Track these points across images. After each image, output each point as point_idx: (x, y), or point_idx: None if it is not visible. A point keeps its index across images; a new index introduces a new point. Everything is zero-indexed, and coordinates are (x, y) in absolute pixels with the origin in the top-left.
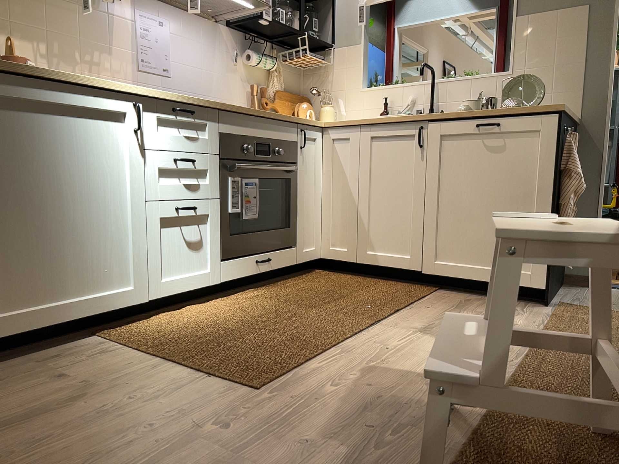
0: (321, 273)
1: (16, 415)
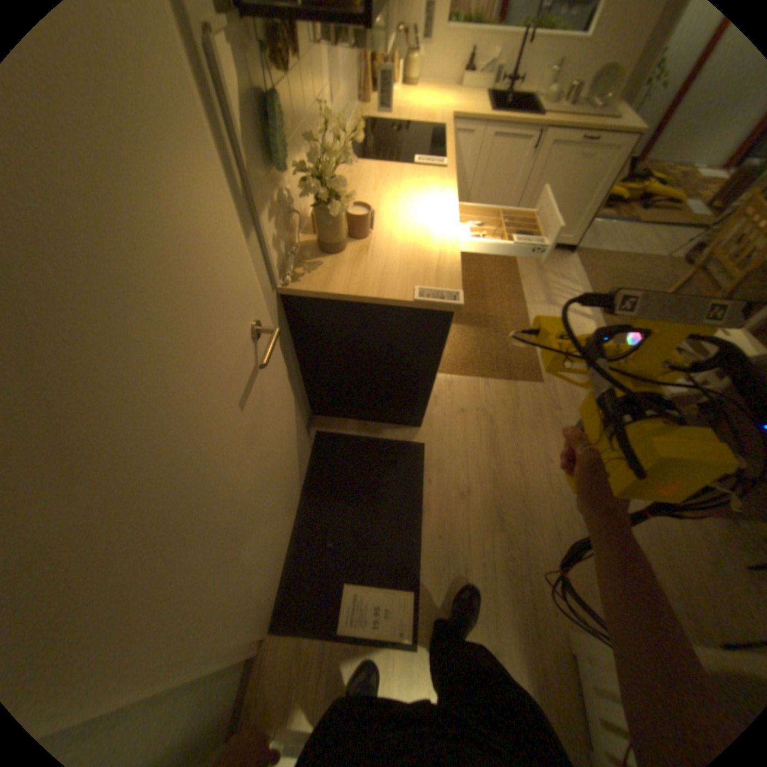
0: None
1: (484, 440)
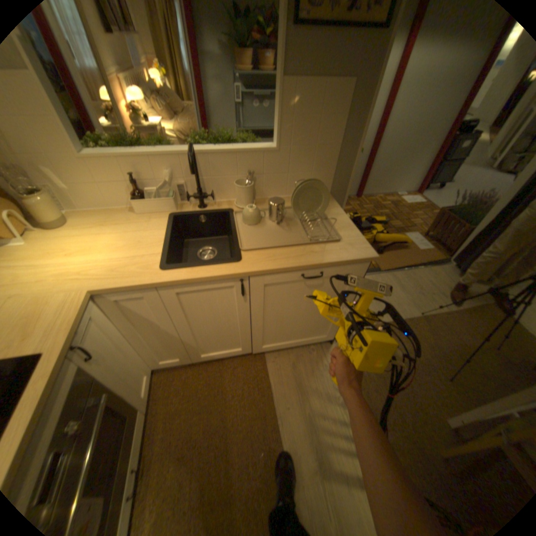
0: (158, 381)
1: None
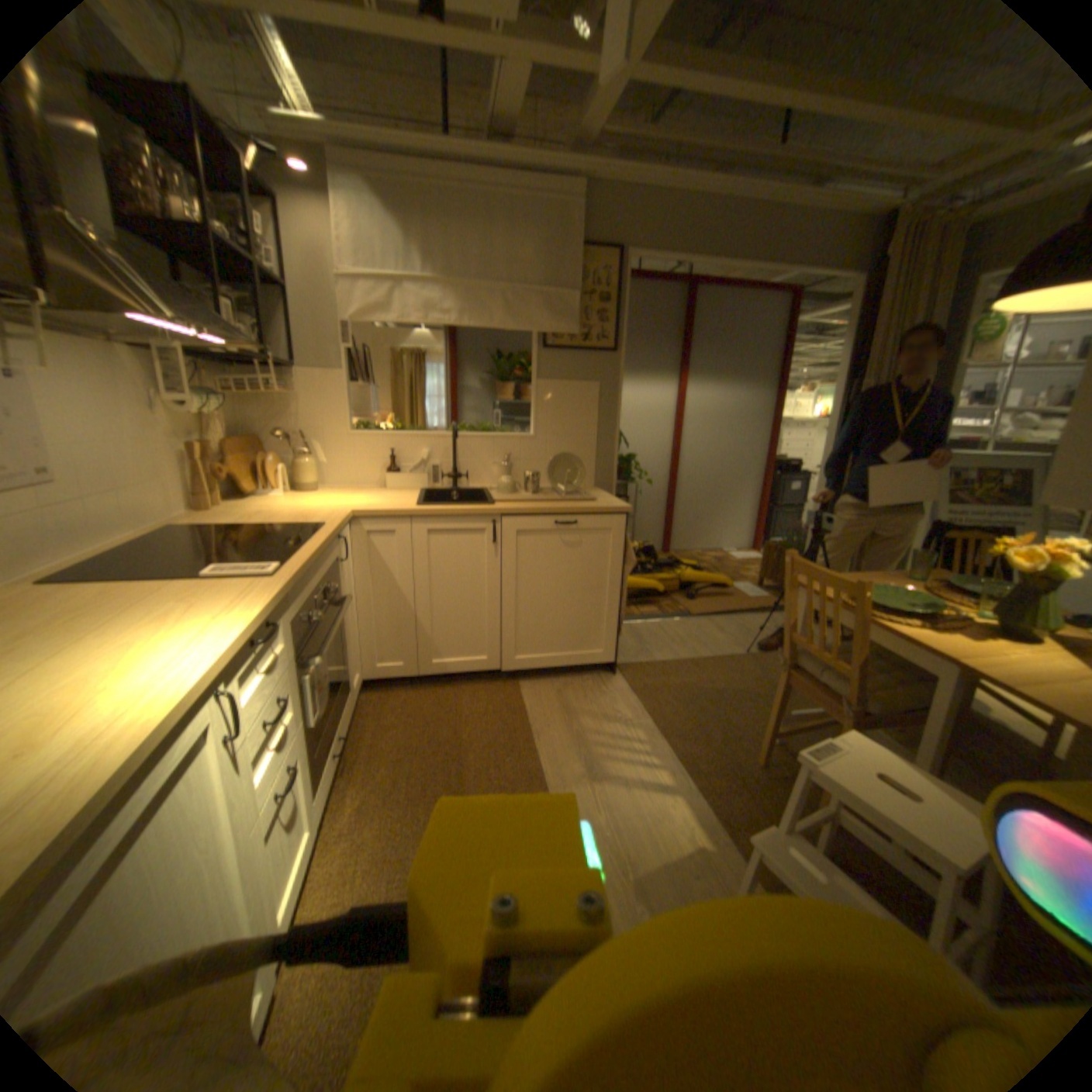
0: (368, 697)
1: None
